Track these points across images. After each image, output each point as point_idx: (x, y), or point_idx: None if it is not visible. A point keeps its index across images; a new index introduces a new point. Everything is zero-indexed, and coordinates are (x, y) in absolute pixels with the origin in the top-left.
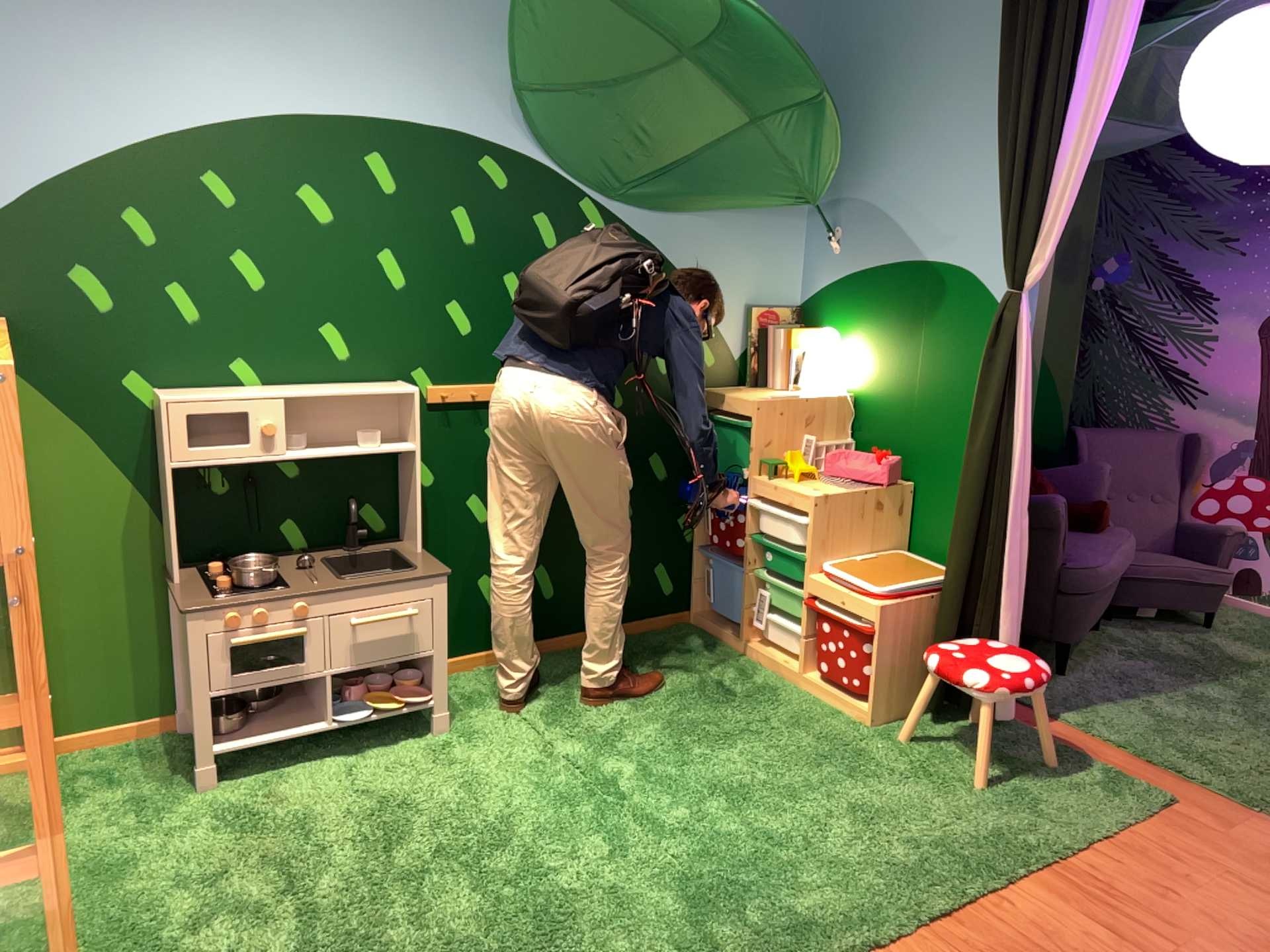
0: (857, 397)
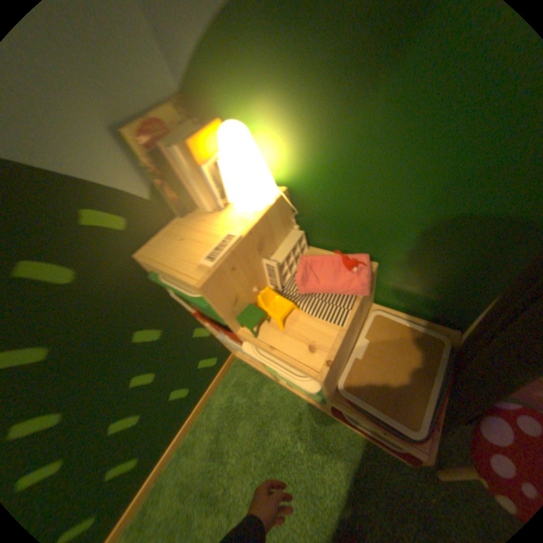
0: (298, 186)
